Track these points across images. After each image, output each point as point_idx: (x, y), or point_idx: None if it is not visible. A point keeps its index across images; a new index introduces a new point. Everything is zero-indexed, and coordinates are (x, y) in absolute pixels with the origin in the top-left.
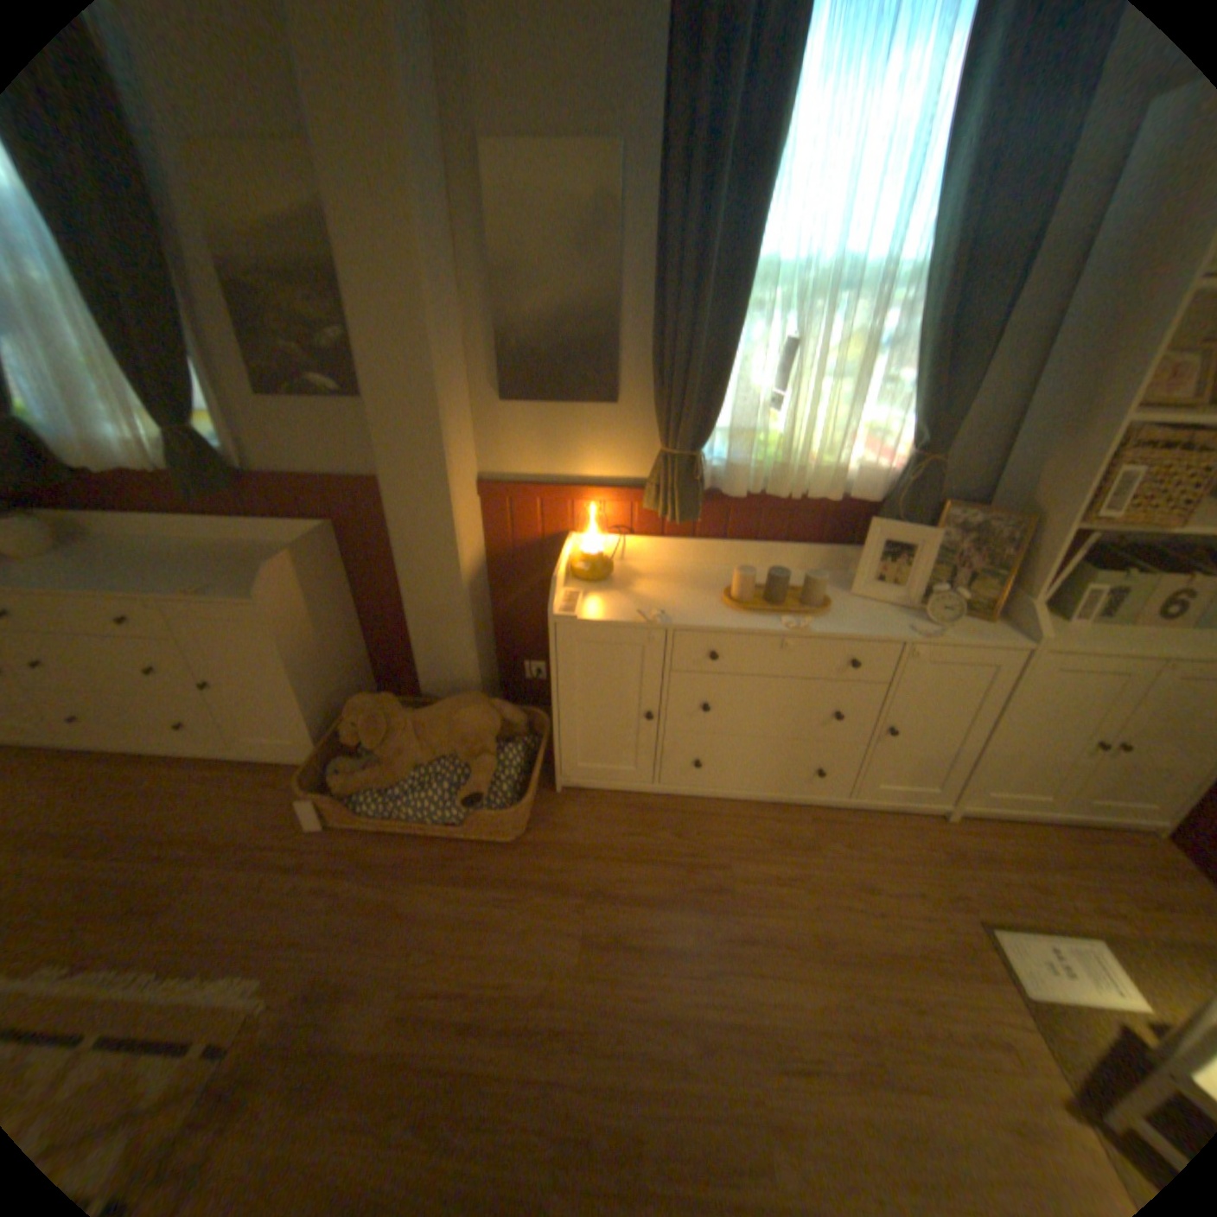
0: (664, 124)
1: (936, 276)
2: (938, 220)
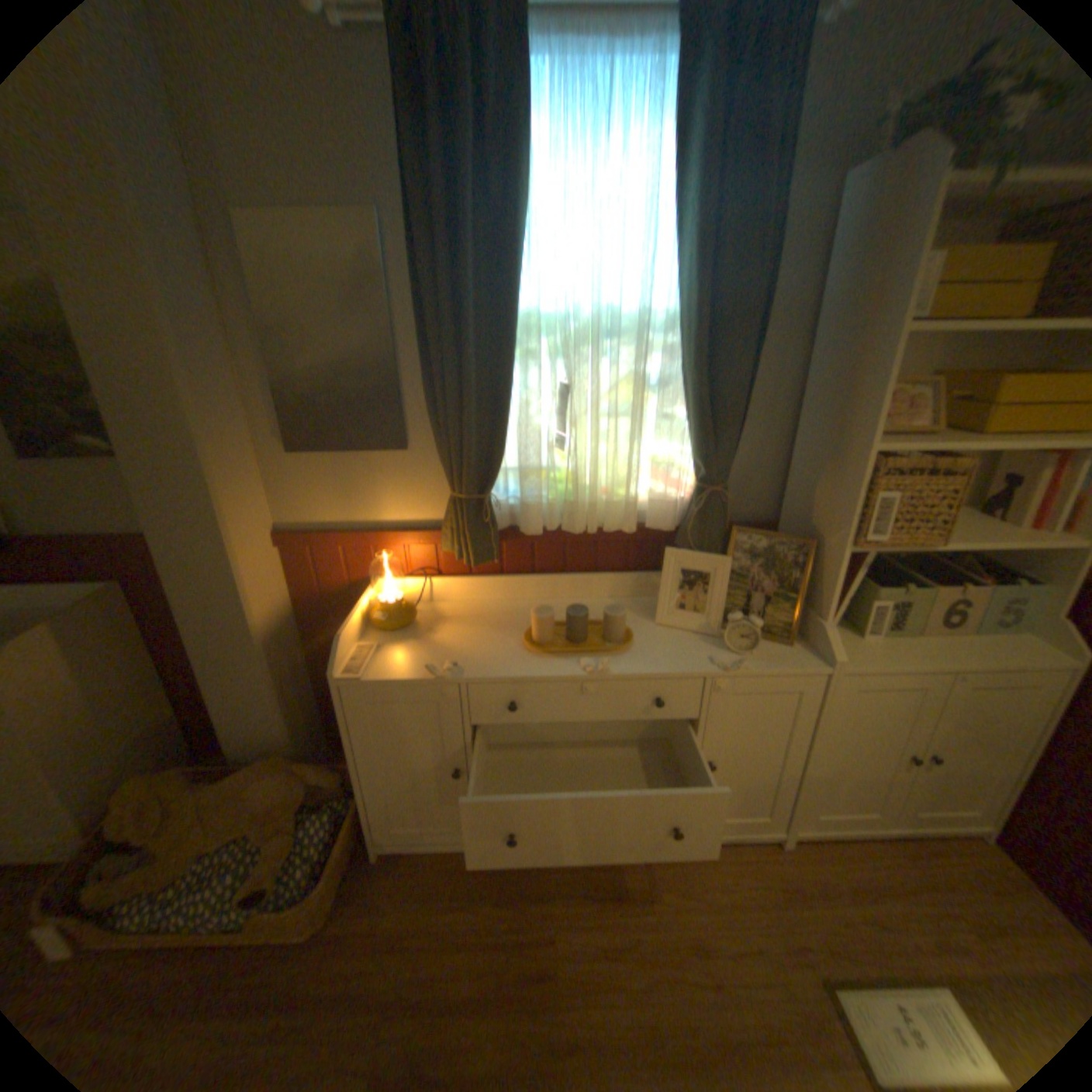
0: (402, 190)
1: (686, 322)
2: (683, 273)
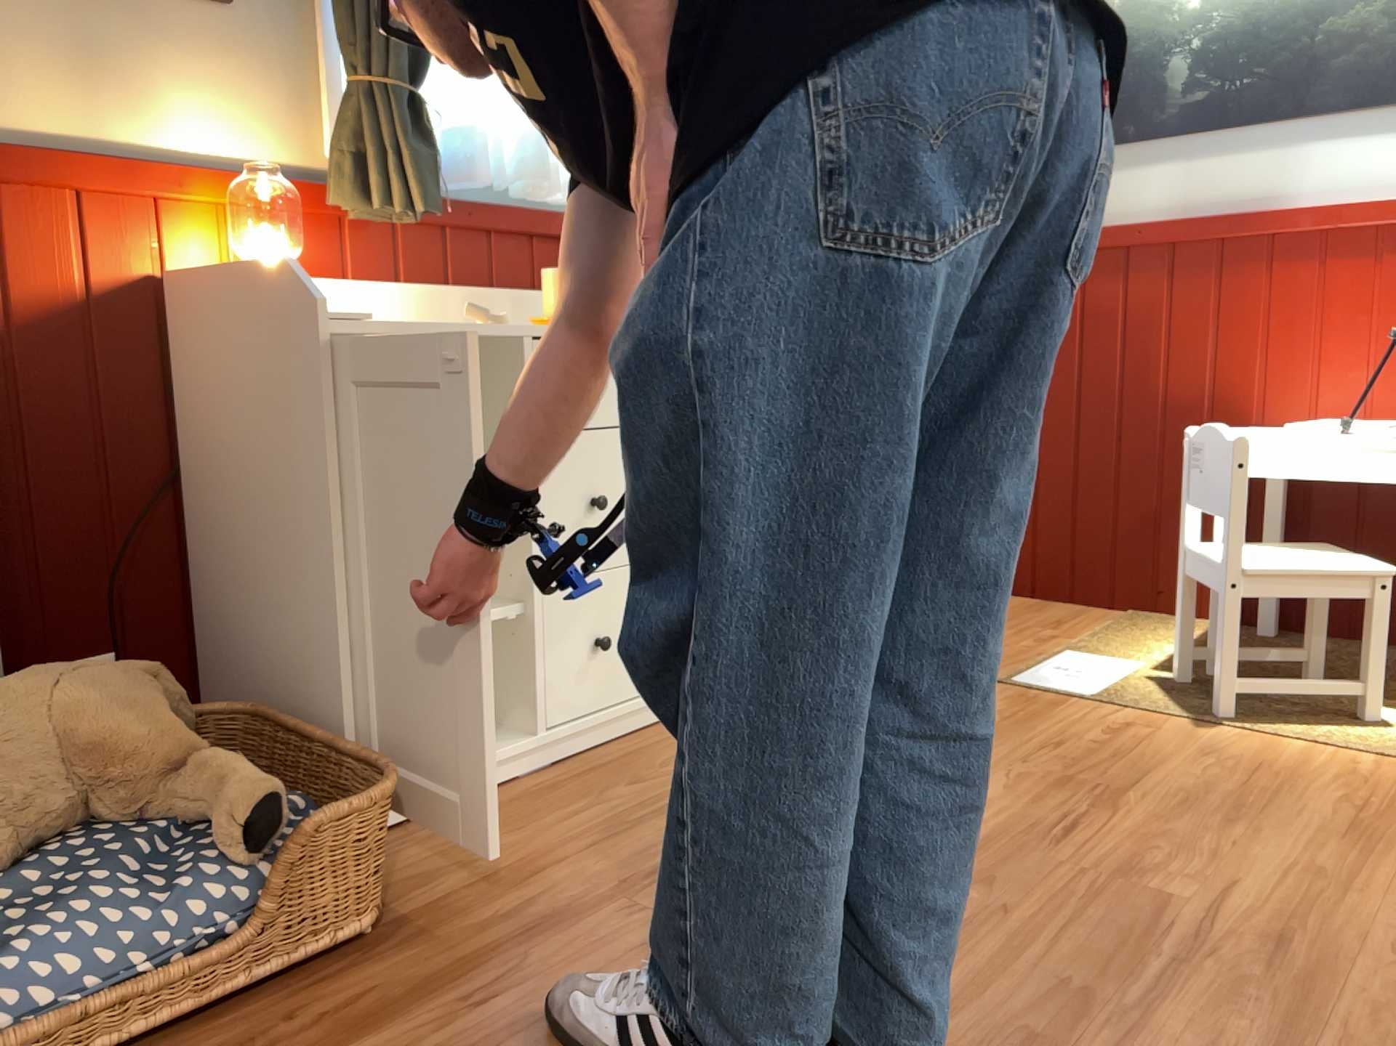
0: None
1: None
2: None
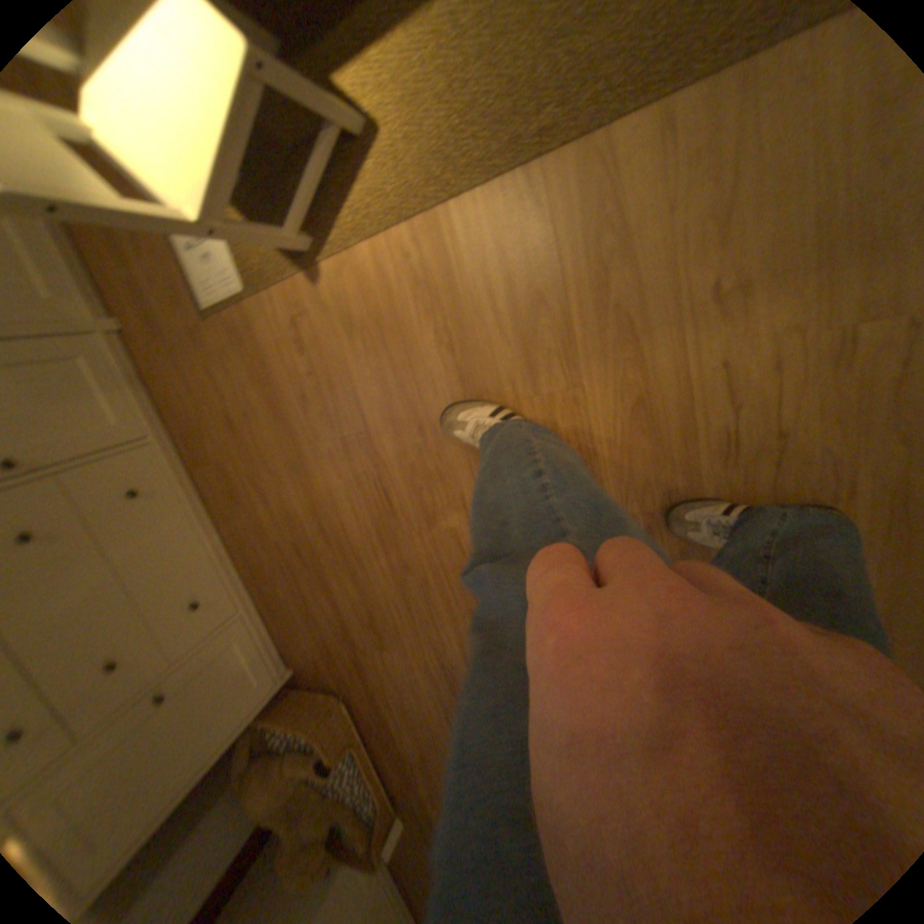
0: None
1: None
2: None
